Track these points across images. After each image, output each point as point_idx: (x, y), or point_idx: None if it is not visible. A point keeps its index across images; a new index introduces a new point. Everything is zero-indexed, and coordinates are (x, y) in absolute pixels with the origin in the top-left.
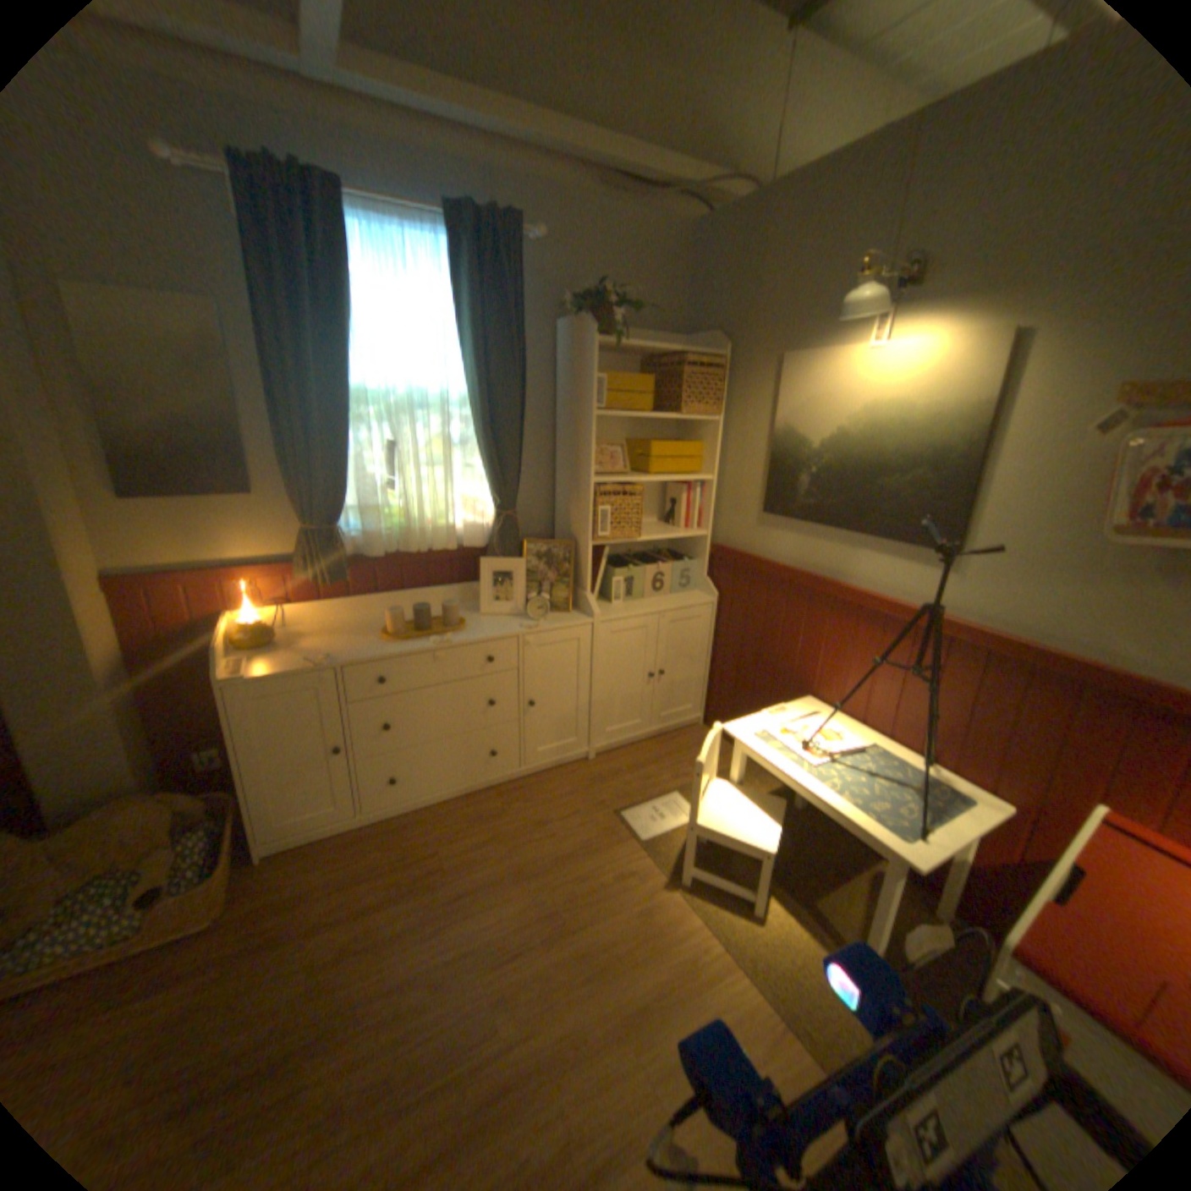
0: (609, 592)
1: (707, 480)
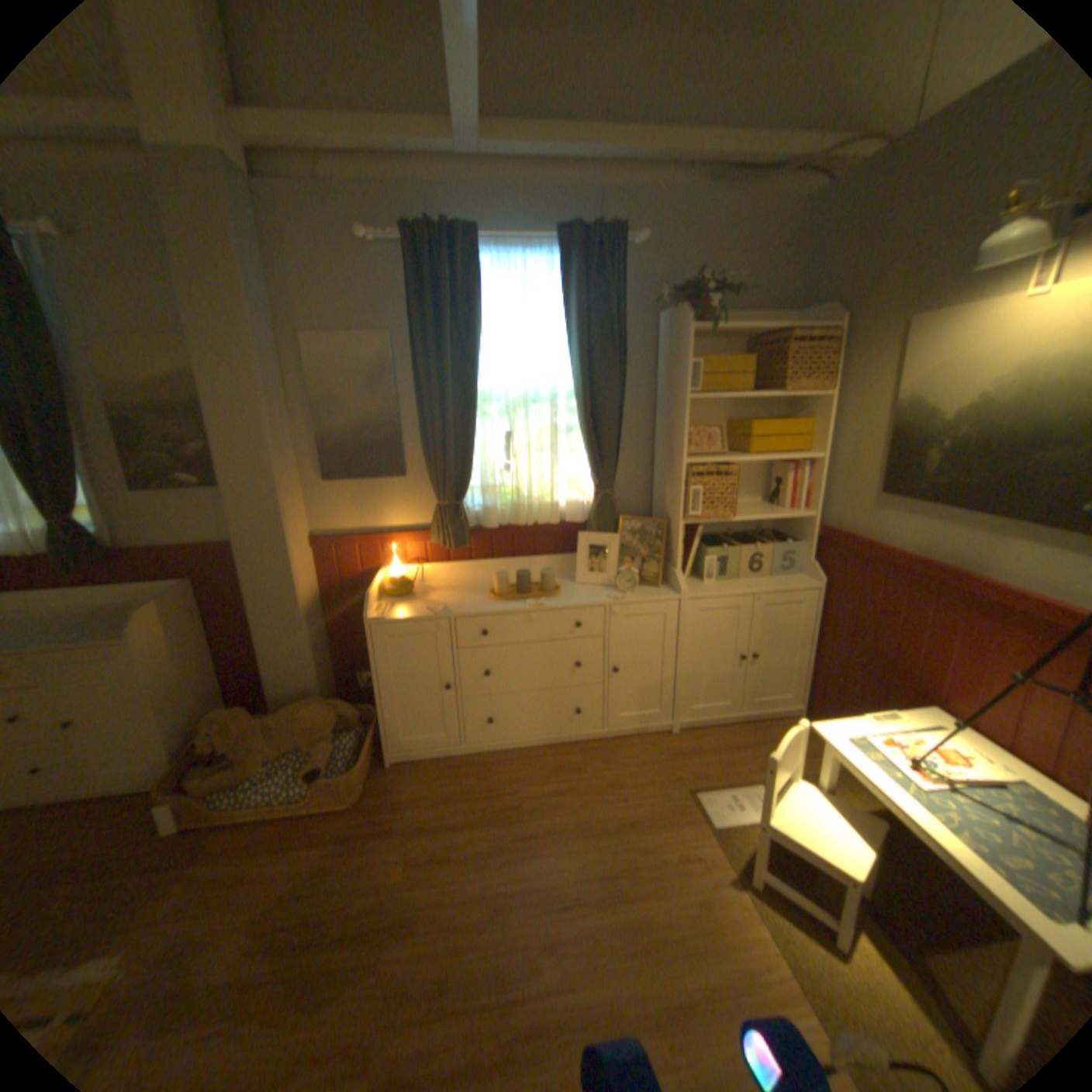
0: (702, 569)
1: (817, 457)
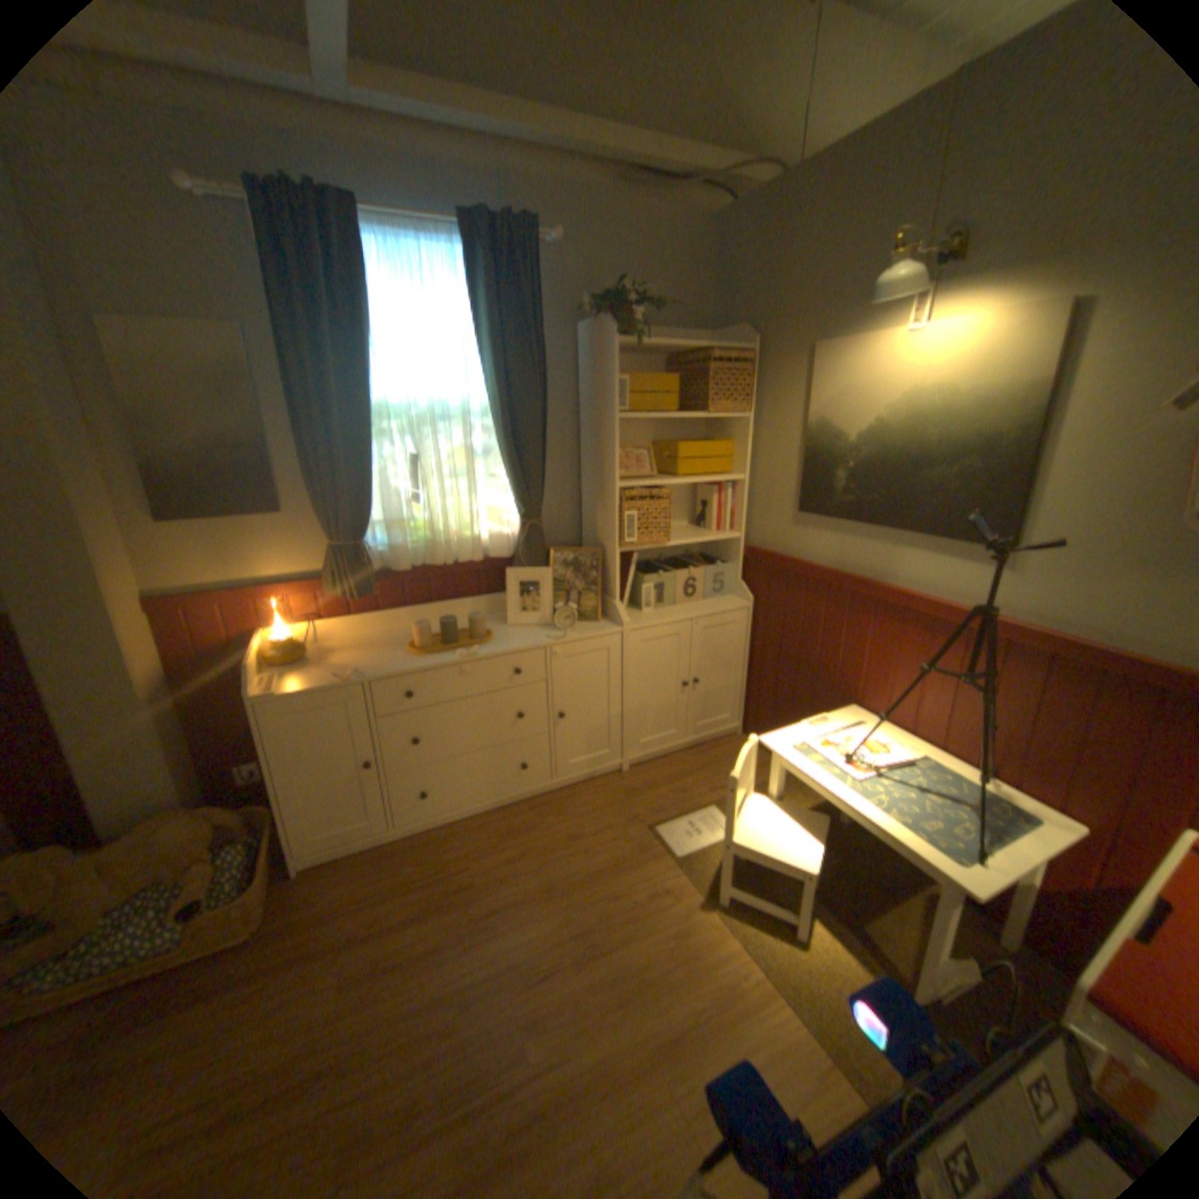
0: (639, 599)
1: (739, 479)
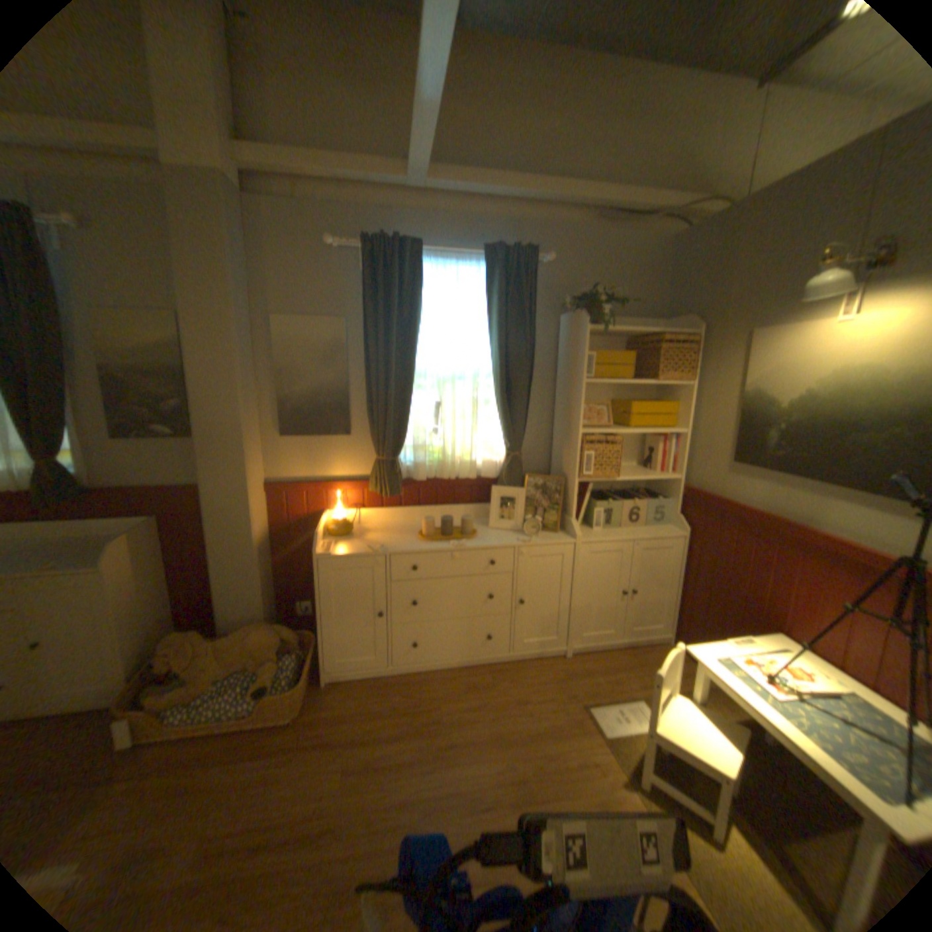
0: (591, 518)
1: (682, 431)
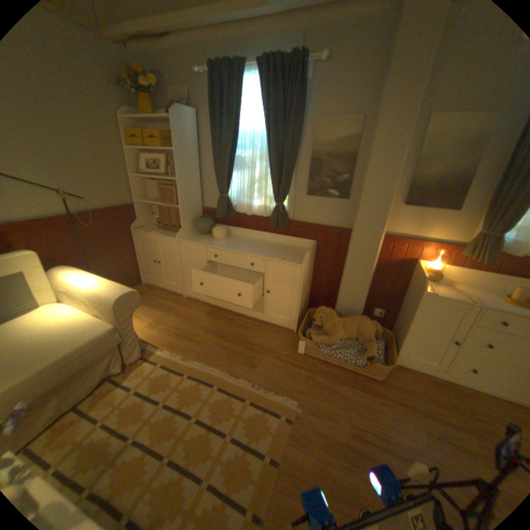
0: None
1: None
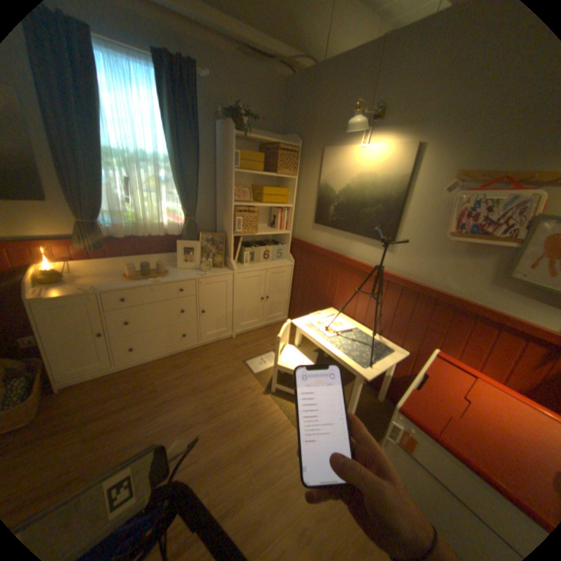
0: (242, 259)
1: (290, 207)
